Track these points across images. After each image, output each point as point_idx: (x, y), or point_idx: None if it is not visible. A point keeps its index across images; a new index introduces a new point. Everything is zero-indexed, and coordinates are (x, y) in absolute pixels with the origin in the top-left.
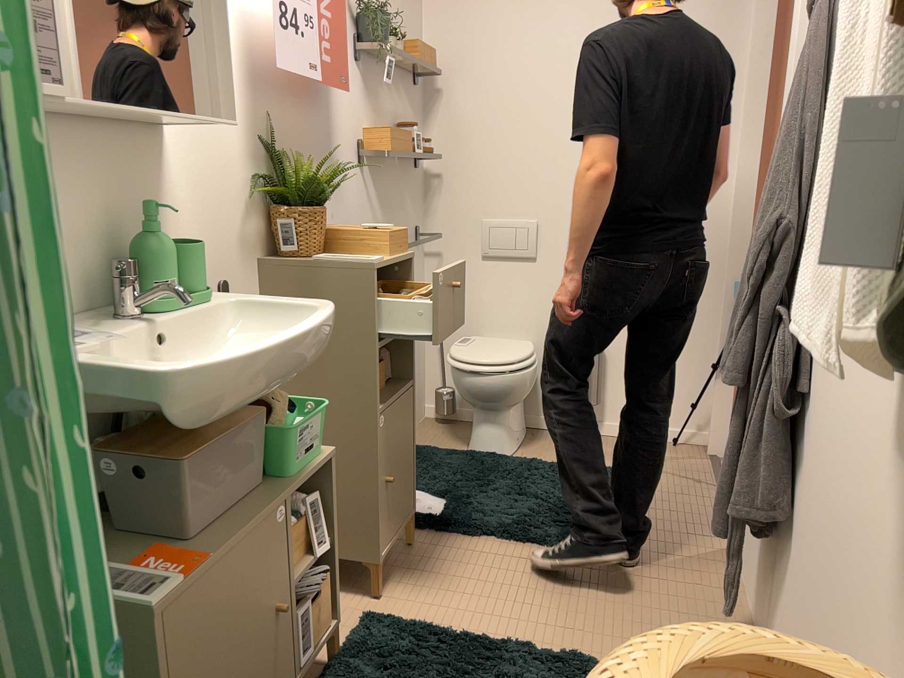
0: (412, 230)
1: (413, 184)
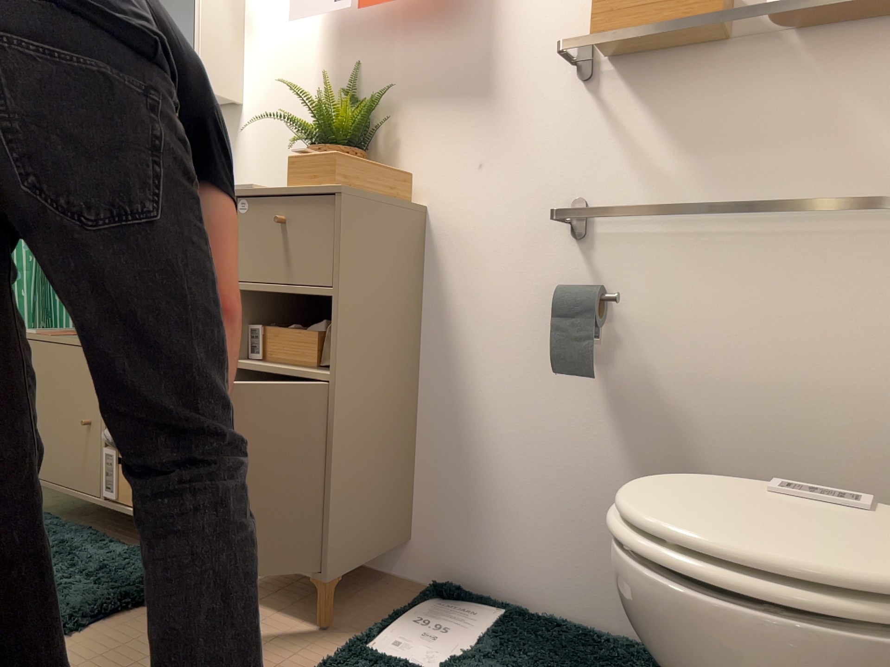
0: None
1: None
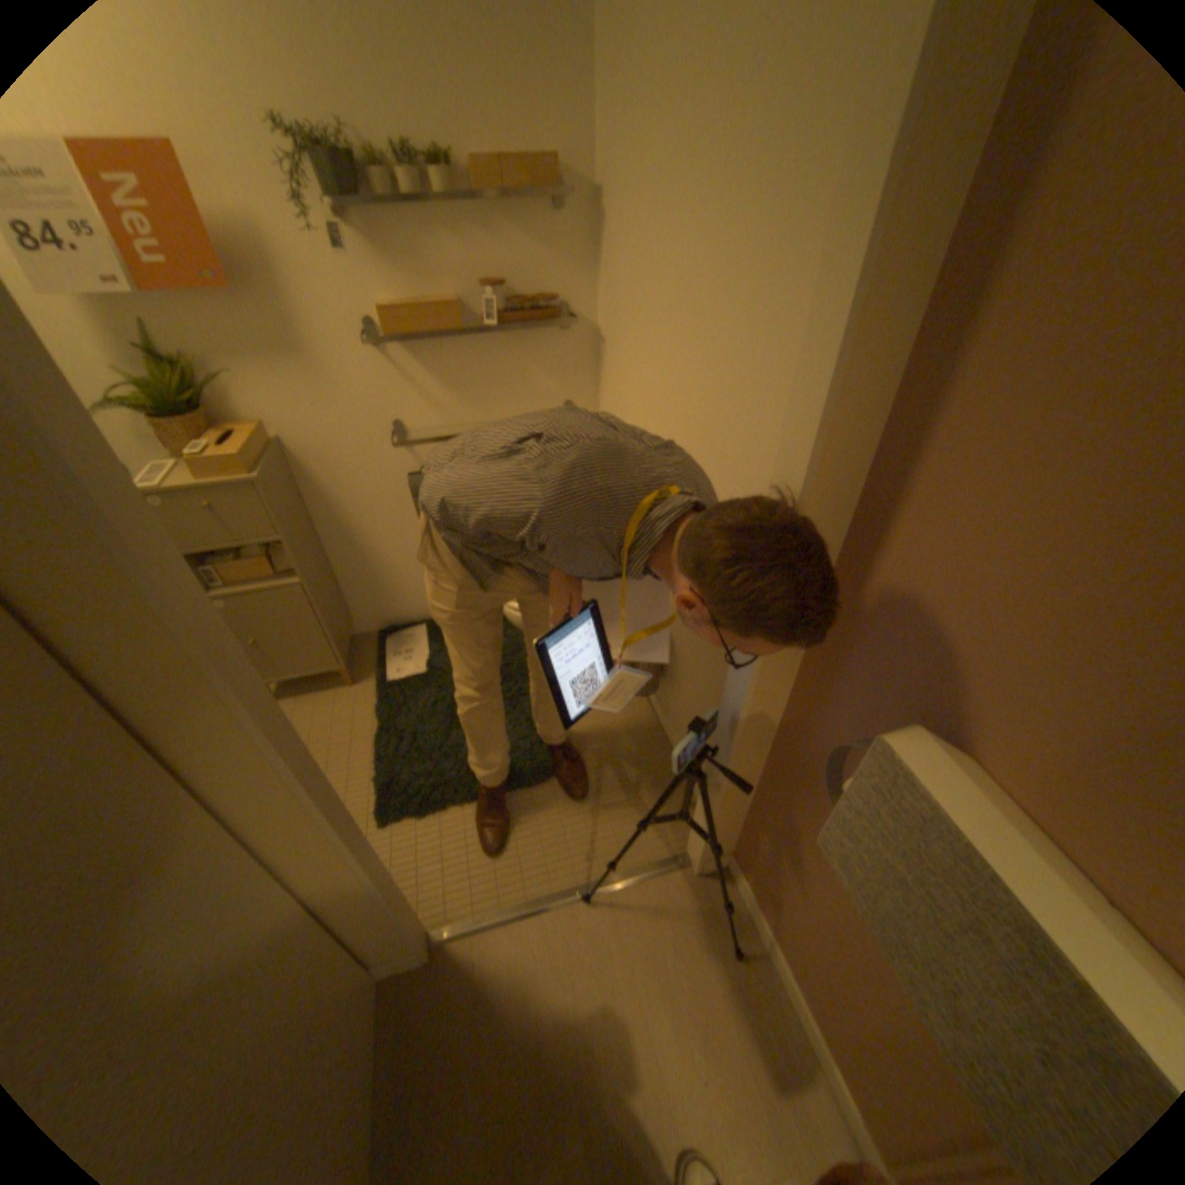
0: (548, 402)
1: (552, 344)
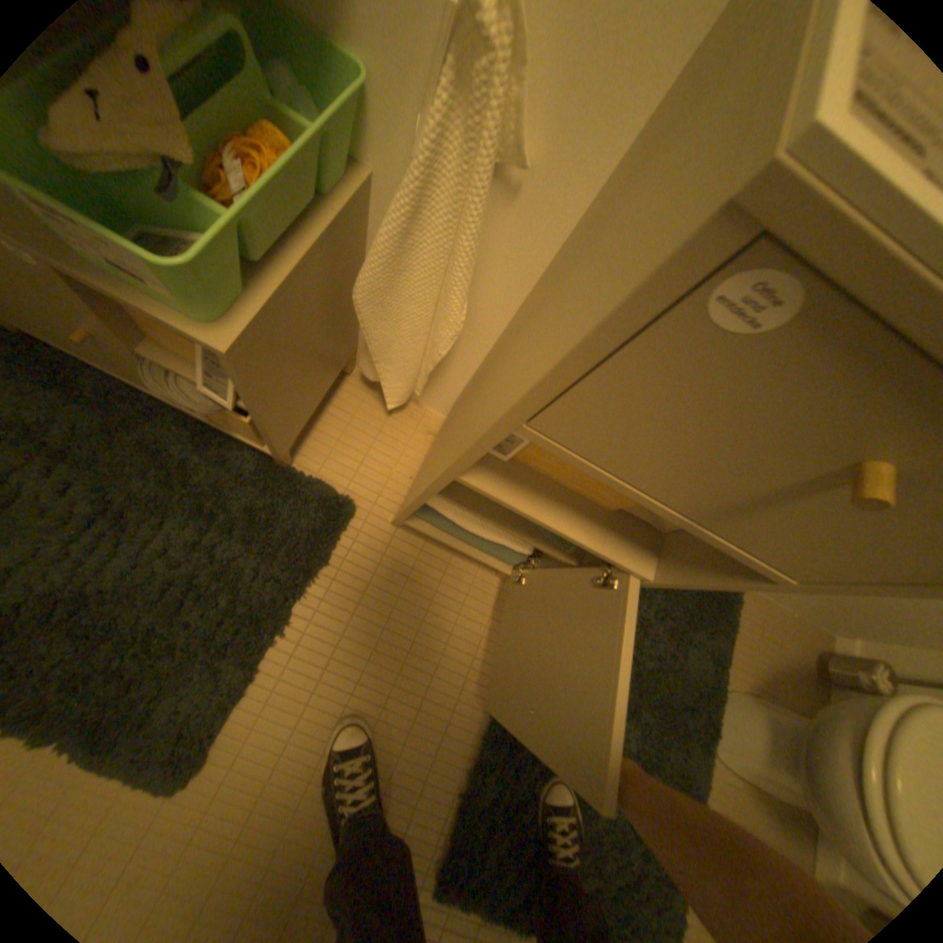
0: None
1: None
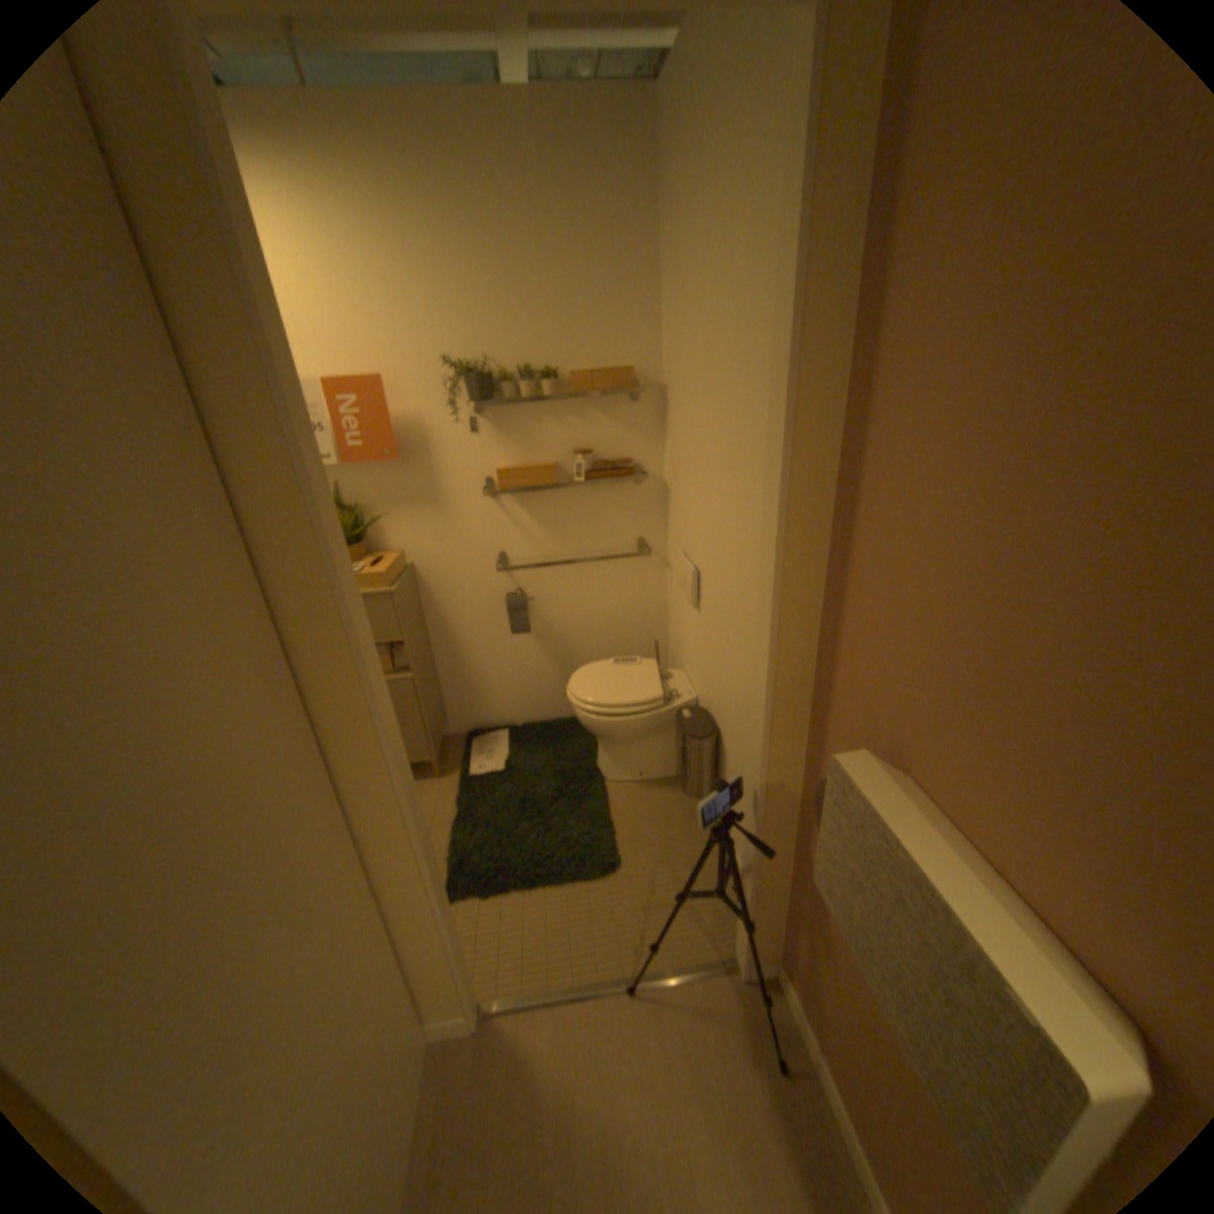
0: (624, 539)
1: (628, 495)
